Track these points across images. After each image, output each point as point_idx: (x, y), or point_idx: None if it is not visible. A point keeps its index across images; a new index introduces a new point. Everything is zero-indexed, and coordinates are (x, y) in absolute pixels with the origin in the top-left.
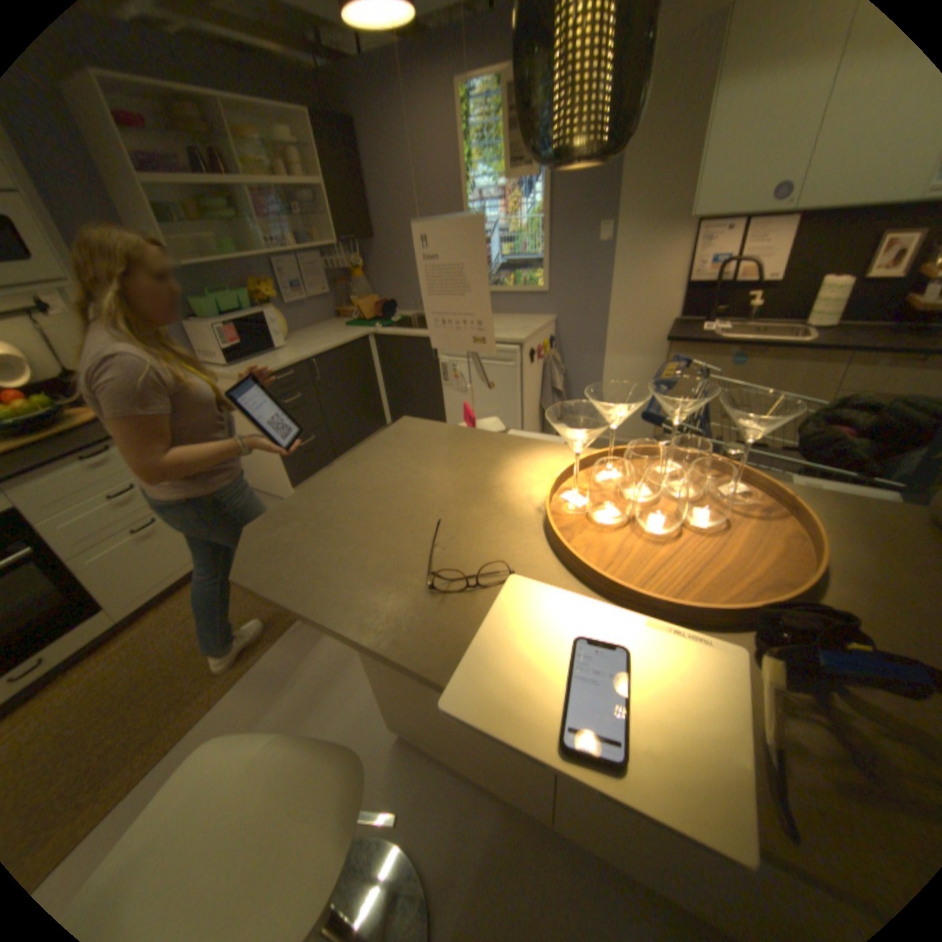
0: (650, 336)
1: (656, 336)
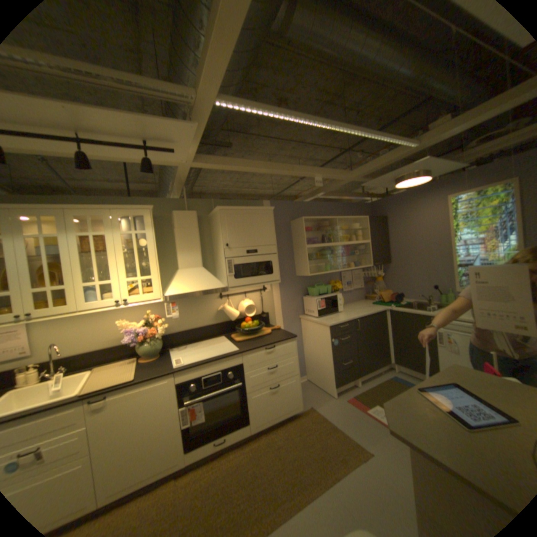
0: None
1: None
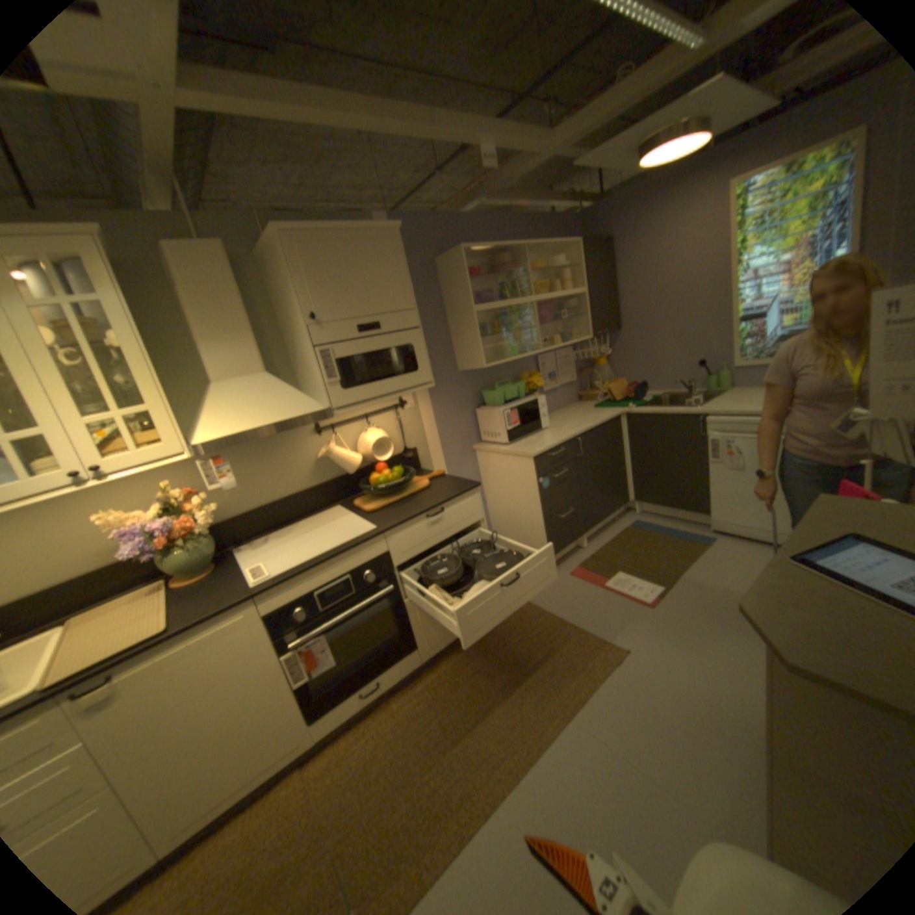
0: None
1: None
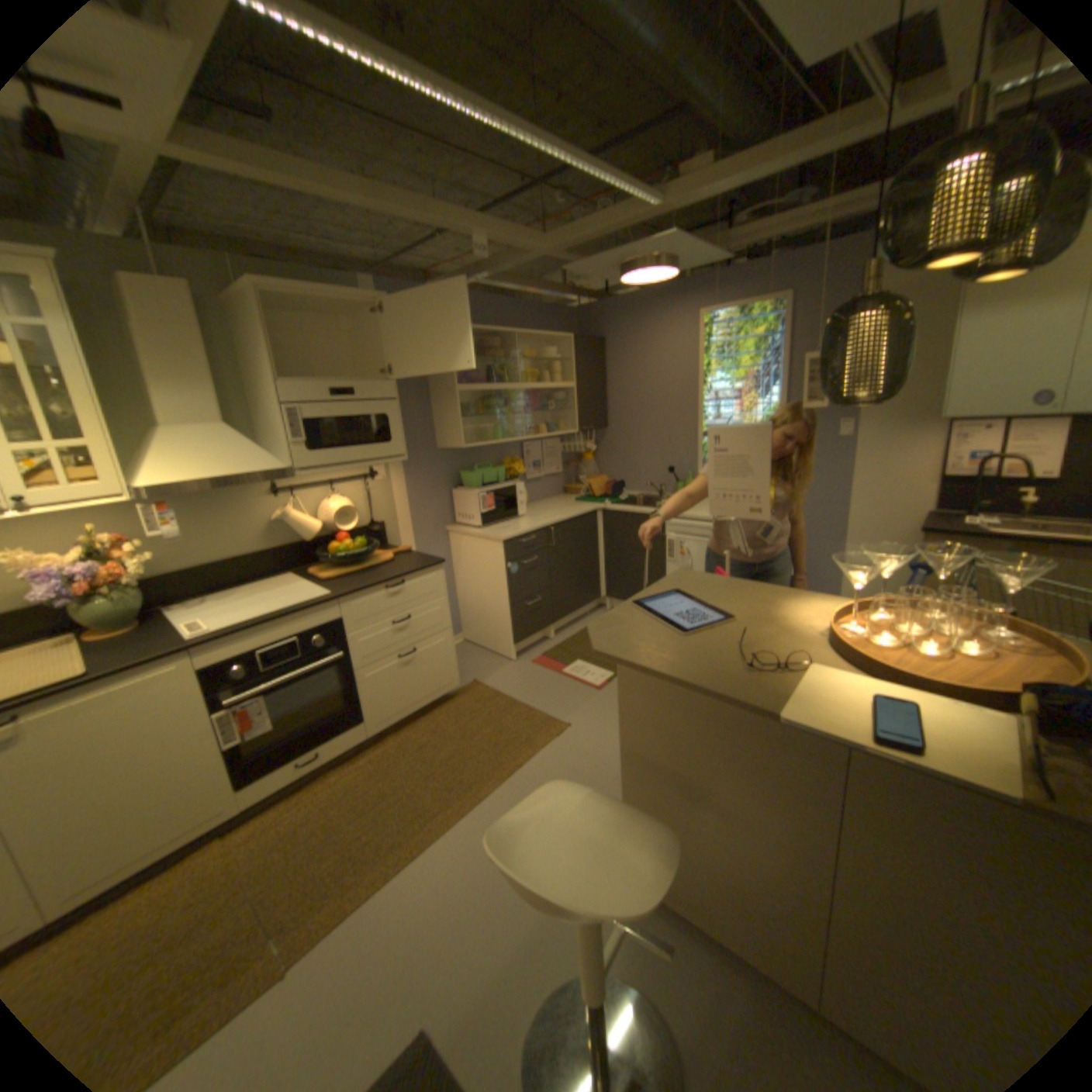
0: (900, 527)
1: (907, 527)
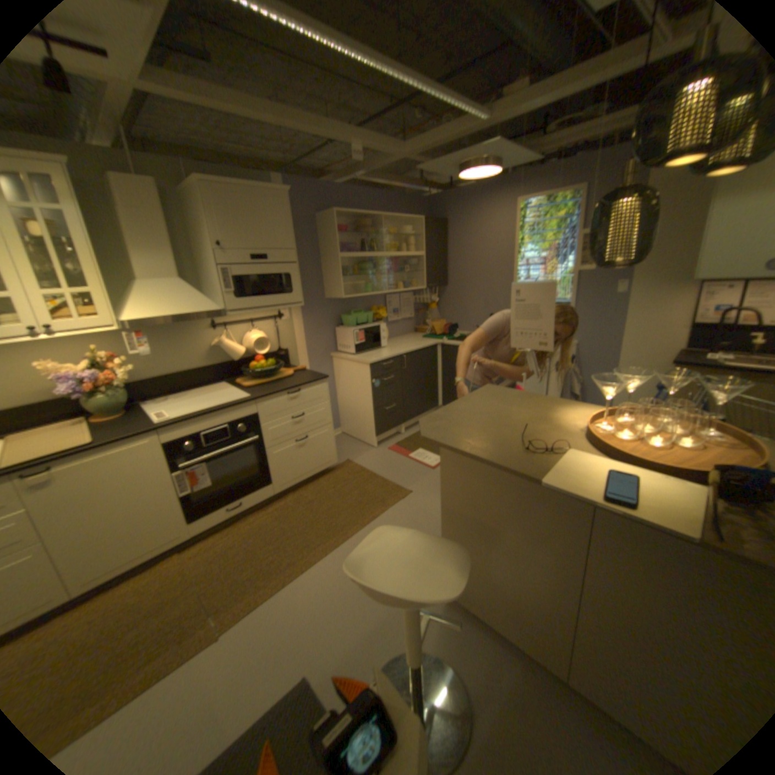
0: (659, 360)
1: (664, 360)
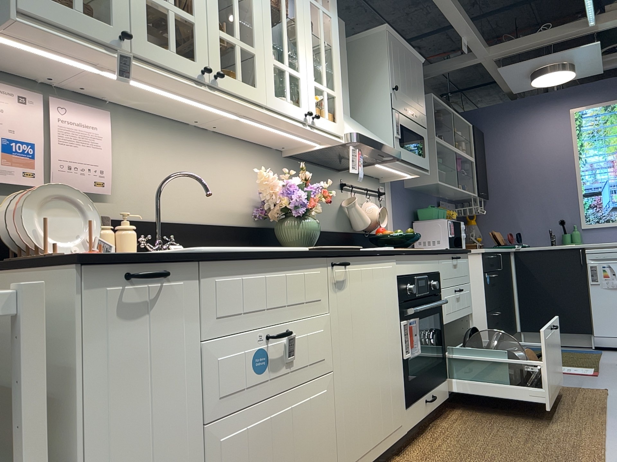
0: None
1: None
